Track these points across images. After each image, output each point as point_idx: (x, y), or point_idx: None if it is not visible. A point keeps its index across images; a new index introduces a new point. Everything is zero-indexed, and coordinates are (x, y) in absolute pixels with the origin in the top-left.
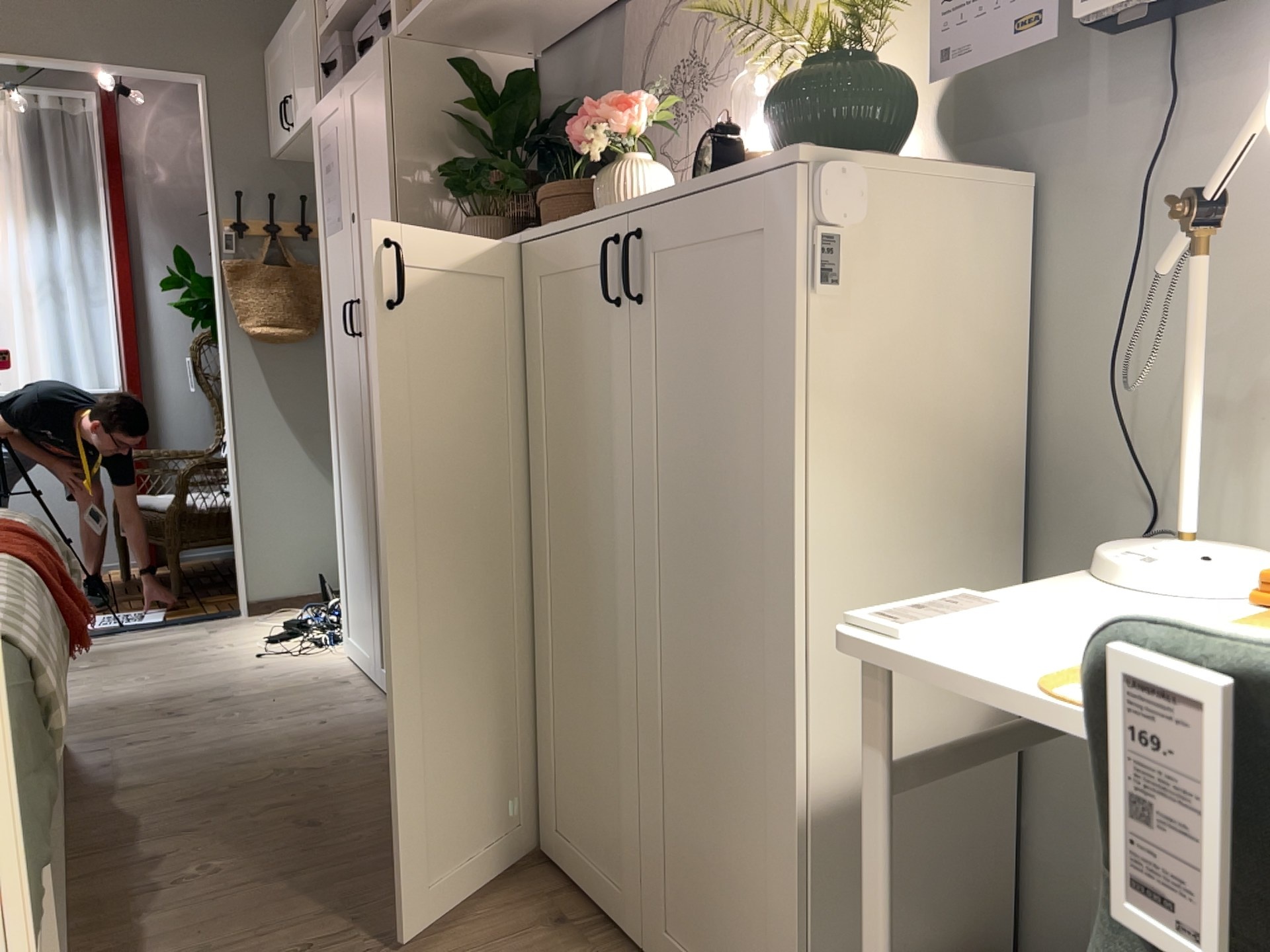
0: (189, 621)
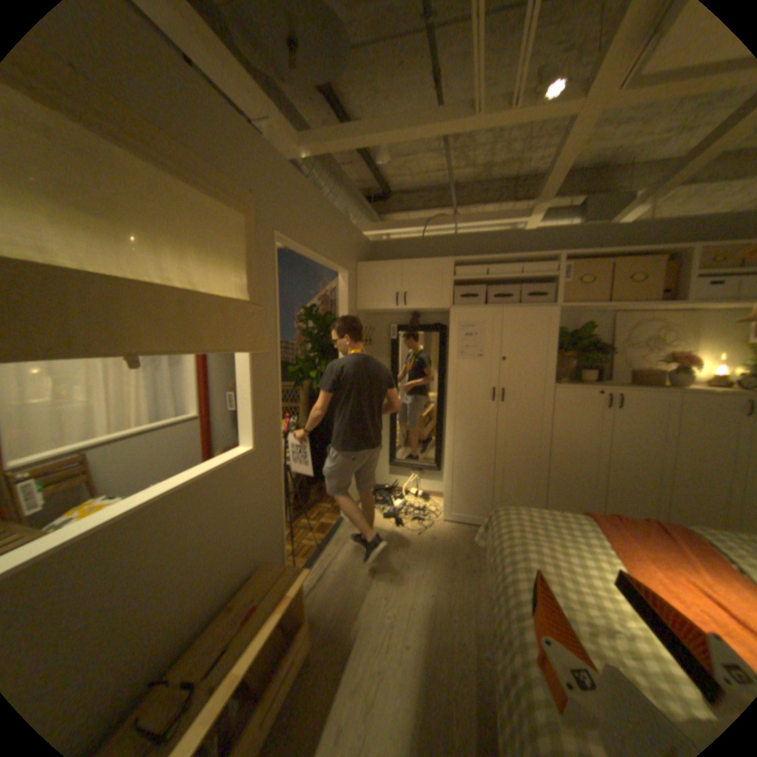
0: (334, 533)
